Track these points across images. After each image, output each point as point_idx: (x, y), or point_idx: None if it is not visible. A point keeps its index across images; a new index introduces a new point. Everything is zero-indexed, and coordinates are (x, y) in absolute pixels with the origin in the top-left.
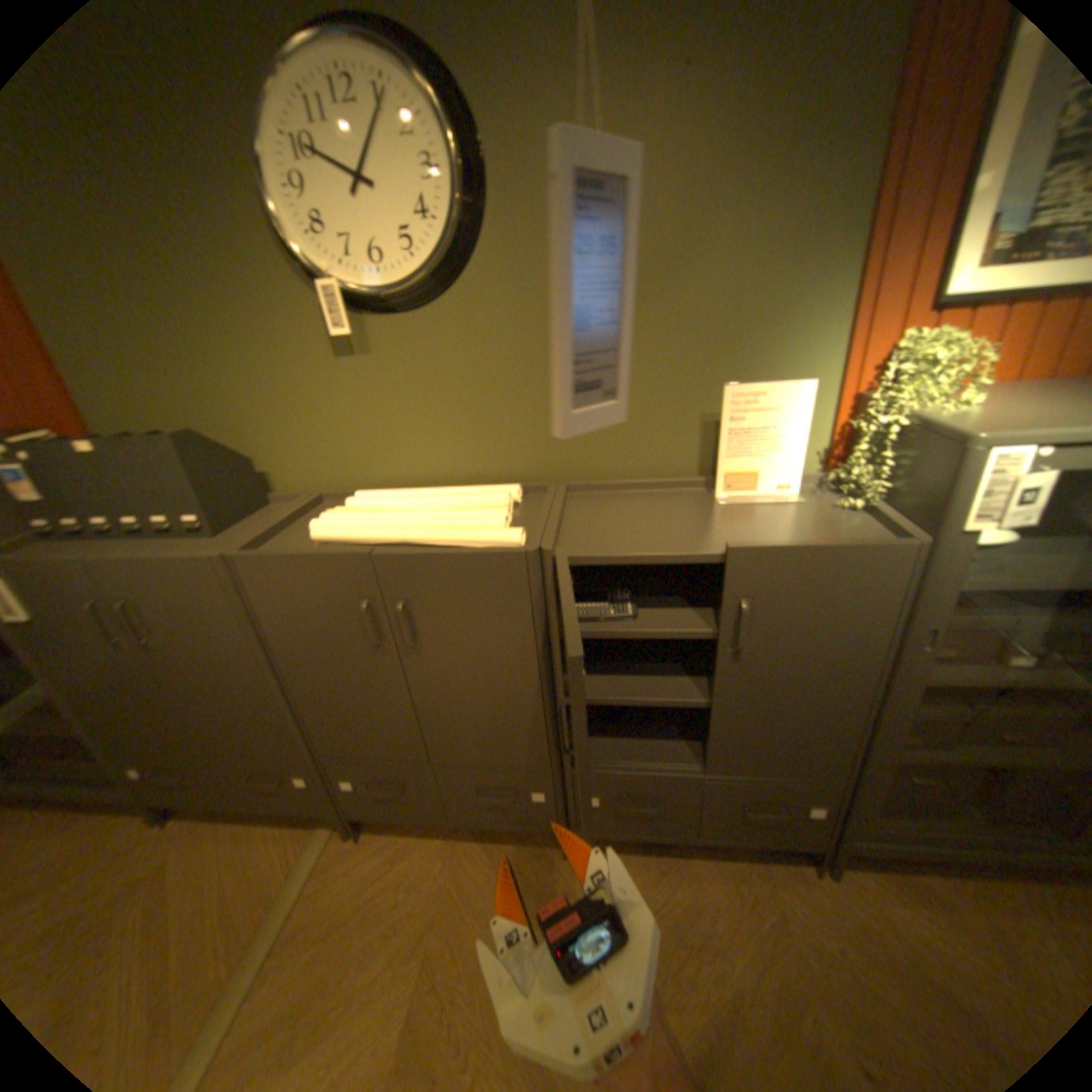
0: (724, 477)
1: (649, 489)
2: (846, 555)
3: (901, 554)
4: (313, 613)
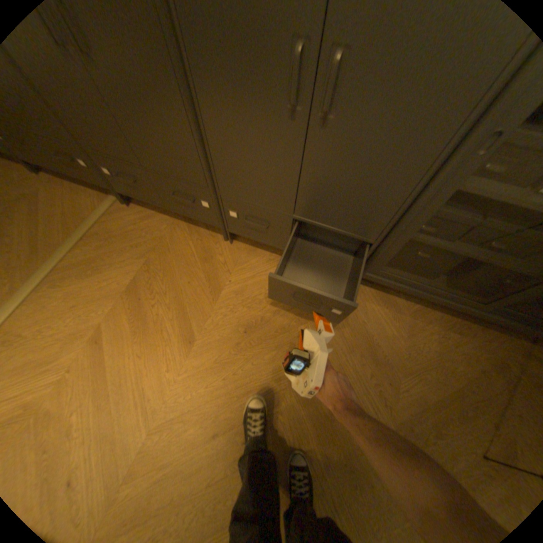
0: None
1: None
2: None
3: None
4: None
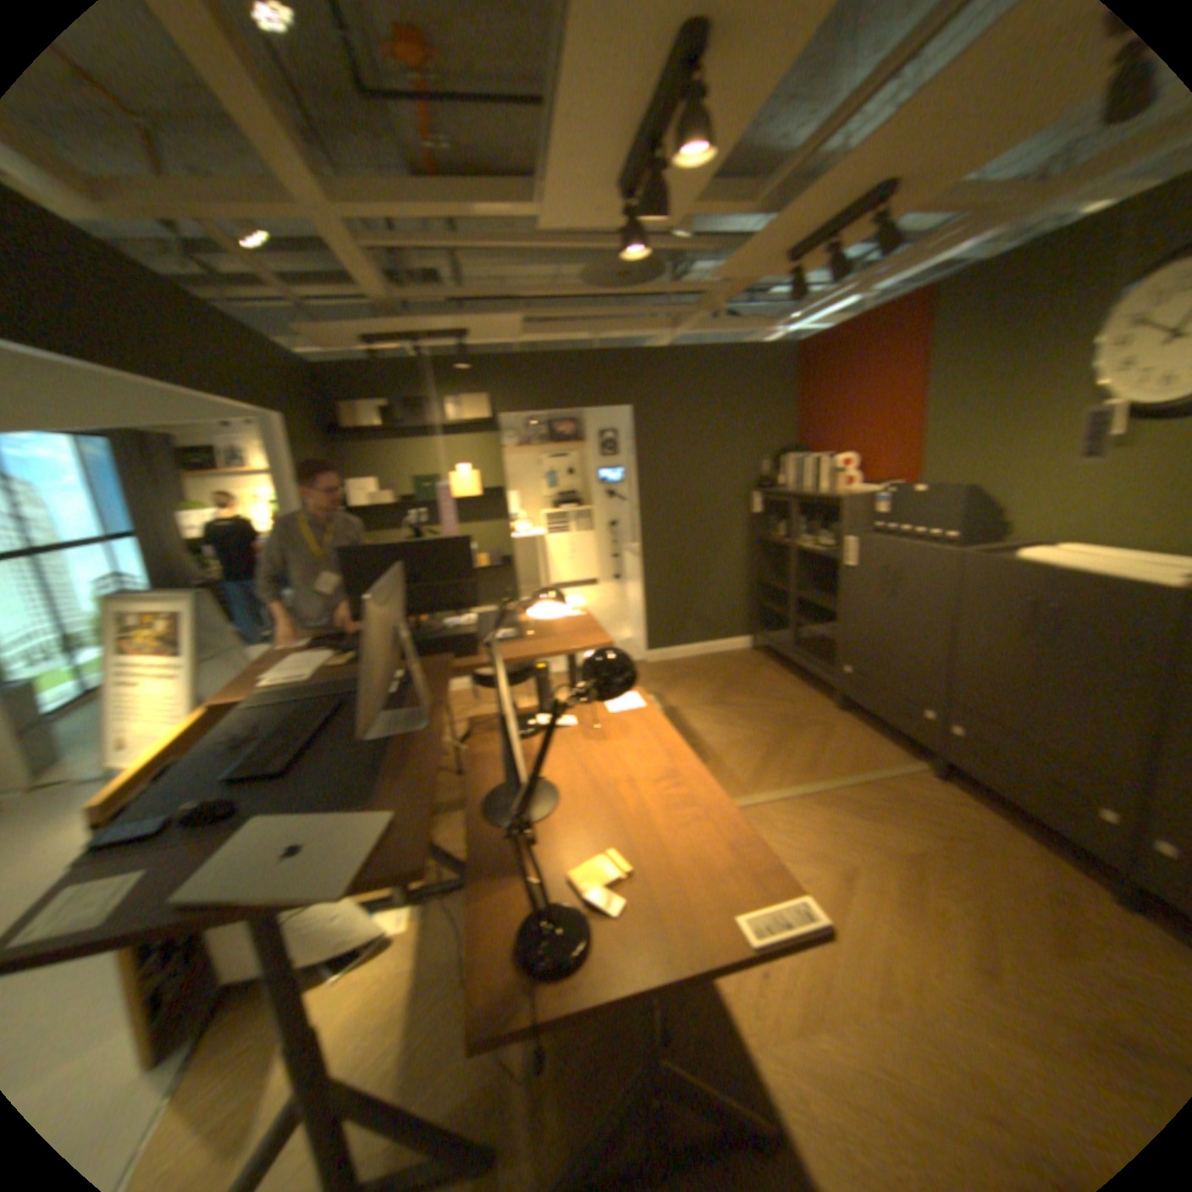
0: None
1: None
2: None
3: None
4: (997, 598)
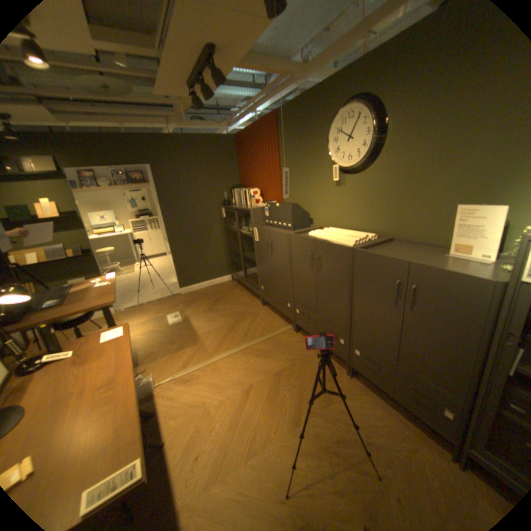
0: (456, 245)
1: (427, 245)
2: (459, 277)
3: (487, 283)
4: (302, 253)
